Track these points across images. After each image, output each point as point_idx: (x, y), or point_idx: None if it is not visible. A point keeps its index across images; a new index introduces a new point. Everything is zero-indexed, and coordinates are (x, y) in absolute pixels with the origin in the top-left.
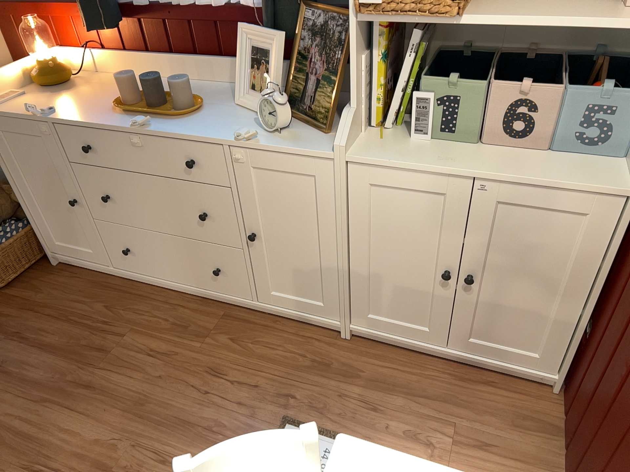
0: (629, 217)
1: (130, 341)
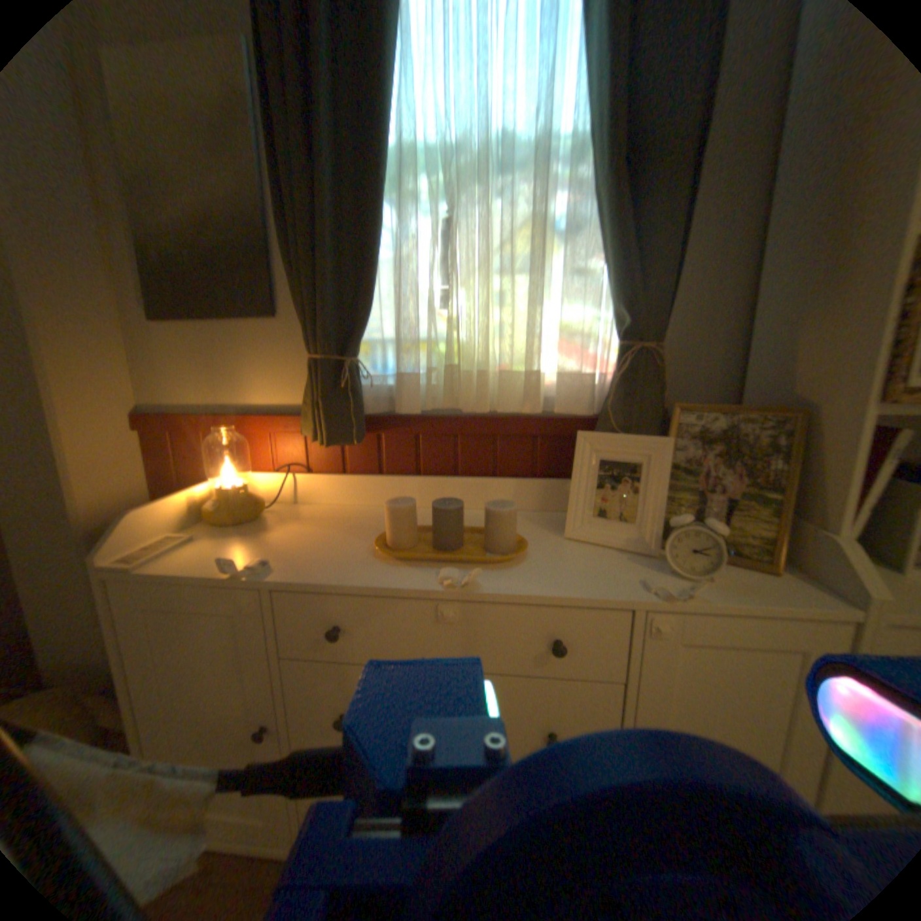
0: None
1: None
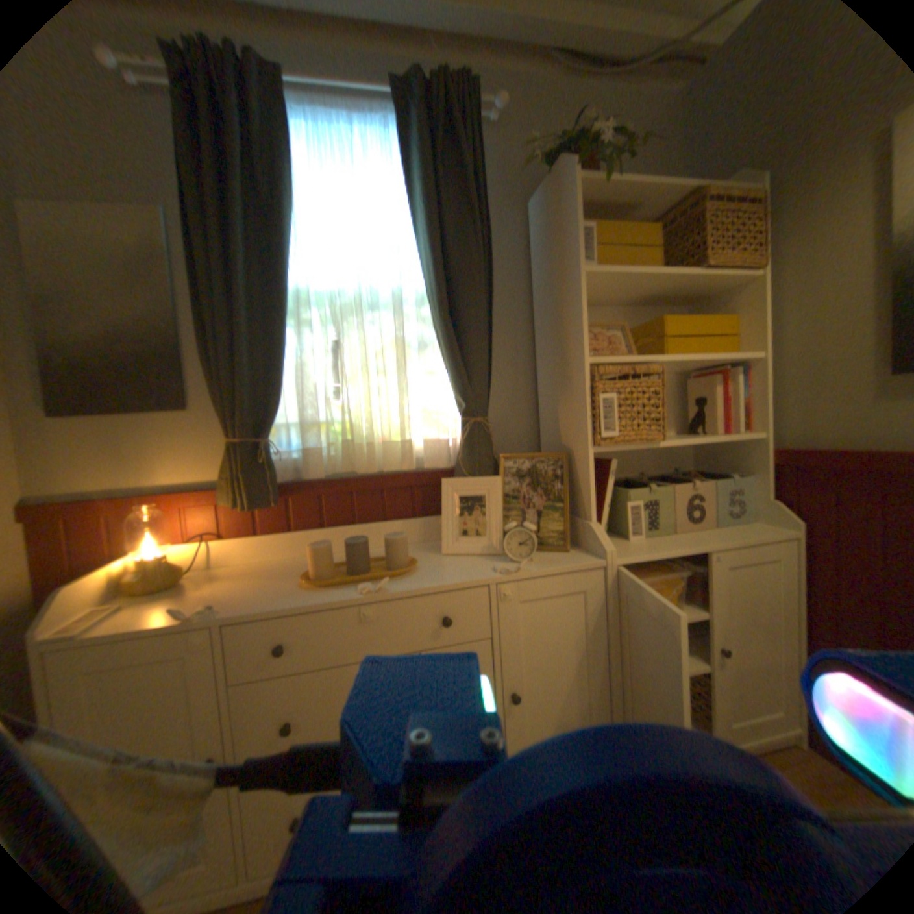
0: (810, 550)
1: None
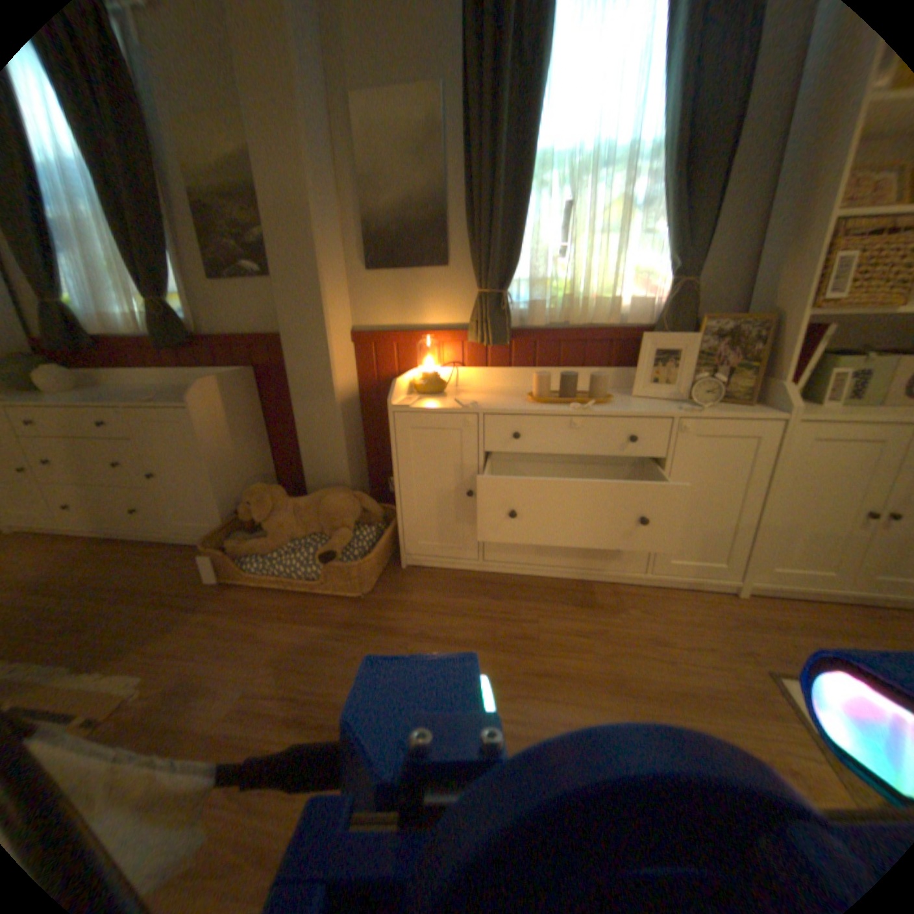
0: None
1: (544, 630)
